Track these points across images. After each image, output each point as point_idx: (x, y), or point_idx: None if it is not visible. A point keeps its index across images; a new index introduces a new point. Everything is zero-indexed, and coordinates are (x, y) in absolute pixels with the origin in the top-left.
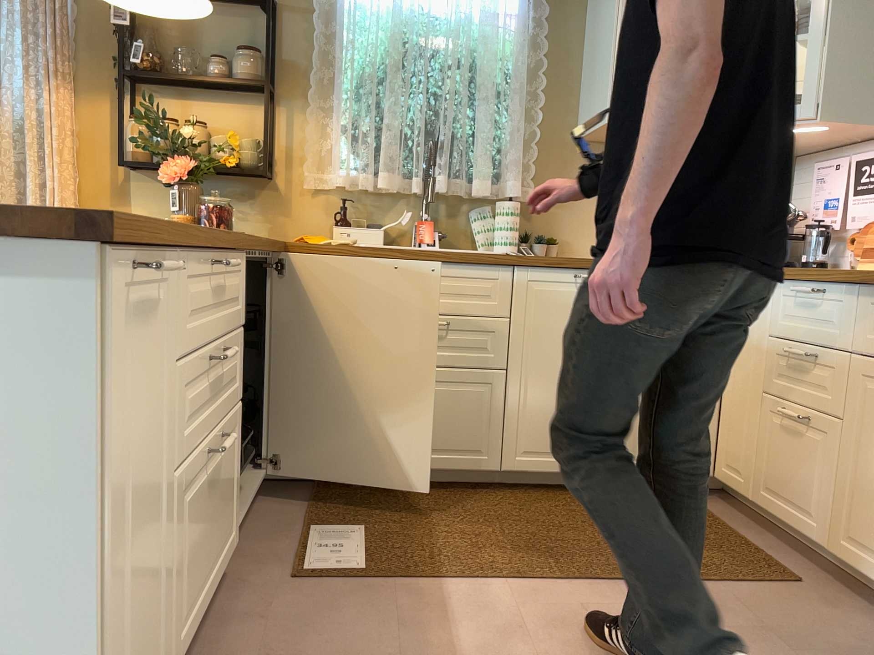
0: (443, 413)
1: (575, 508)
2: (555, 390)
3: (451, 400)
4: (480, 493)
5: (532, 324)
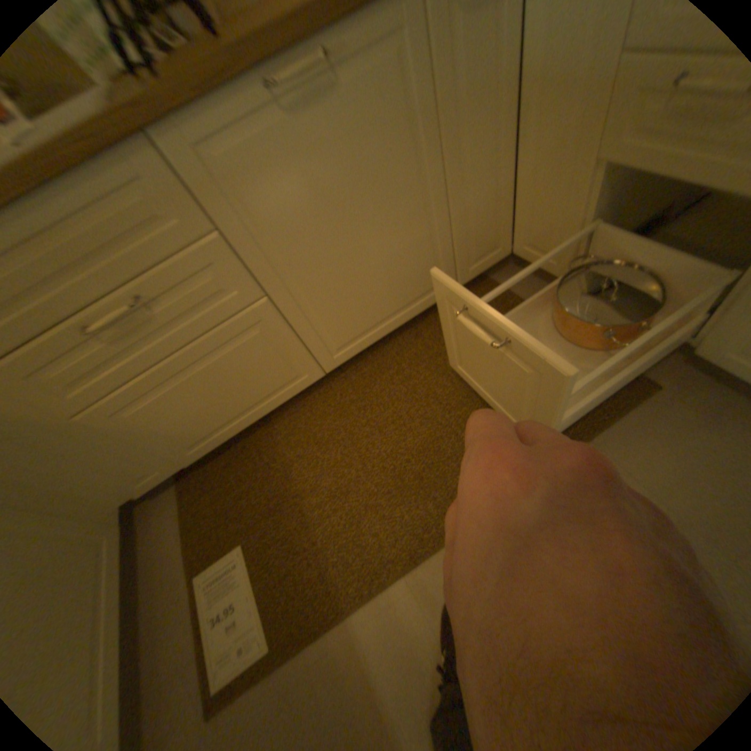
0: (232, 376)
1: (406, 368)
2: (333, 279)
3: (229, 362)
4: (318, 396)
5: (254, 219)
